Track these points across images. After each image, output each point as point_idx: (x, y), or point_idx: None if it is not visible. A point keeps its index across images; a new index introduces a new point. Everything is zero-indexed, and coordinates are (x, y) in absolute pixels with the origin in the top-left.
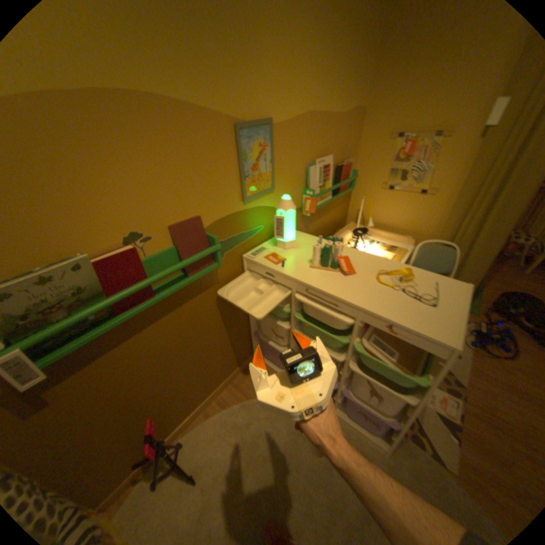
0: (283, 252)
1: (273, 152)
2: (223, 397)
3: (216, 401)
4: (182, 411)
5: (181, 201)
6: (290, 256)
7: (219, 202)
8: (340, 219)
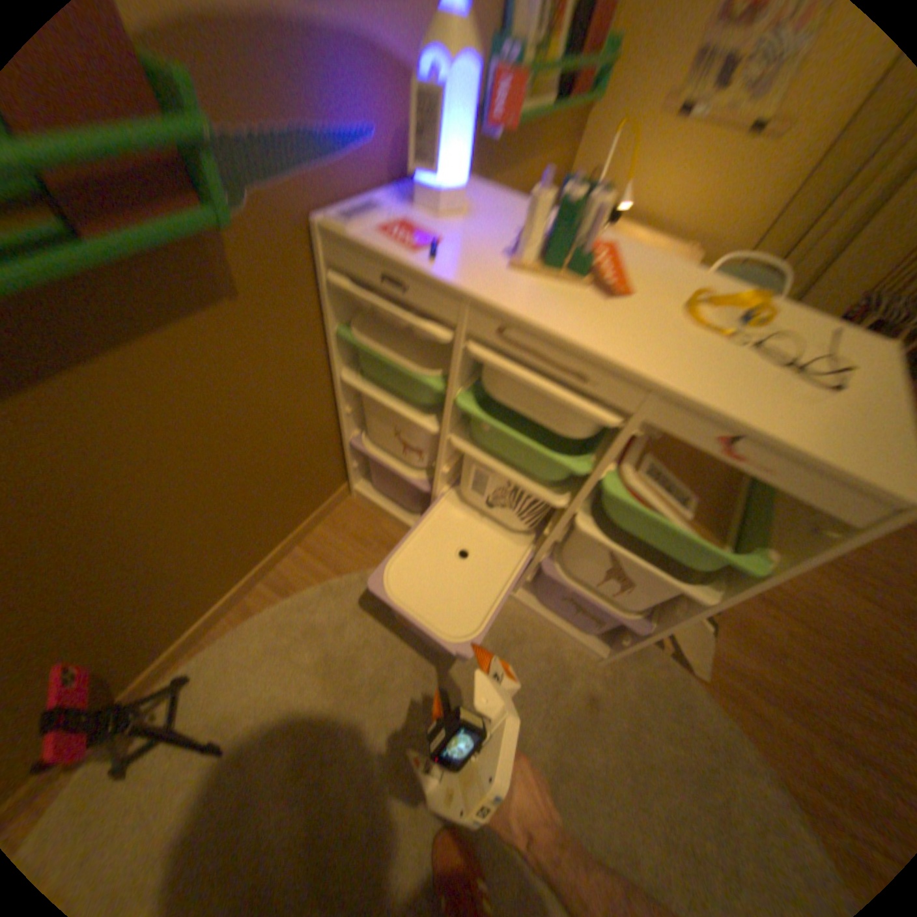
0: (432, 220)
1: None
2: (283, 570)
3: (266, 579)
4: (179, 613)
5: None
6: (452, 231)
7: None
8: None
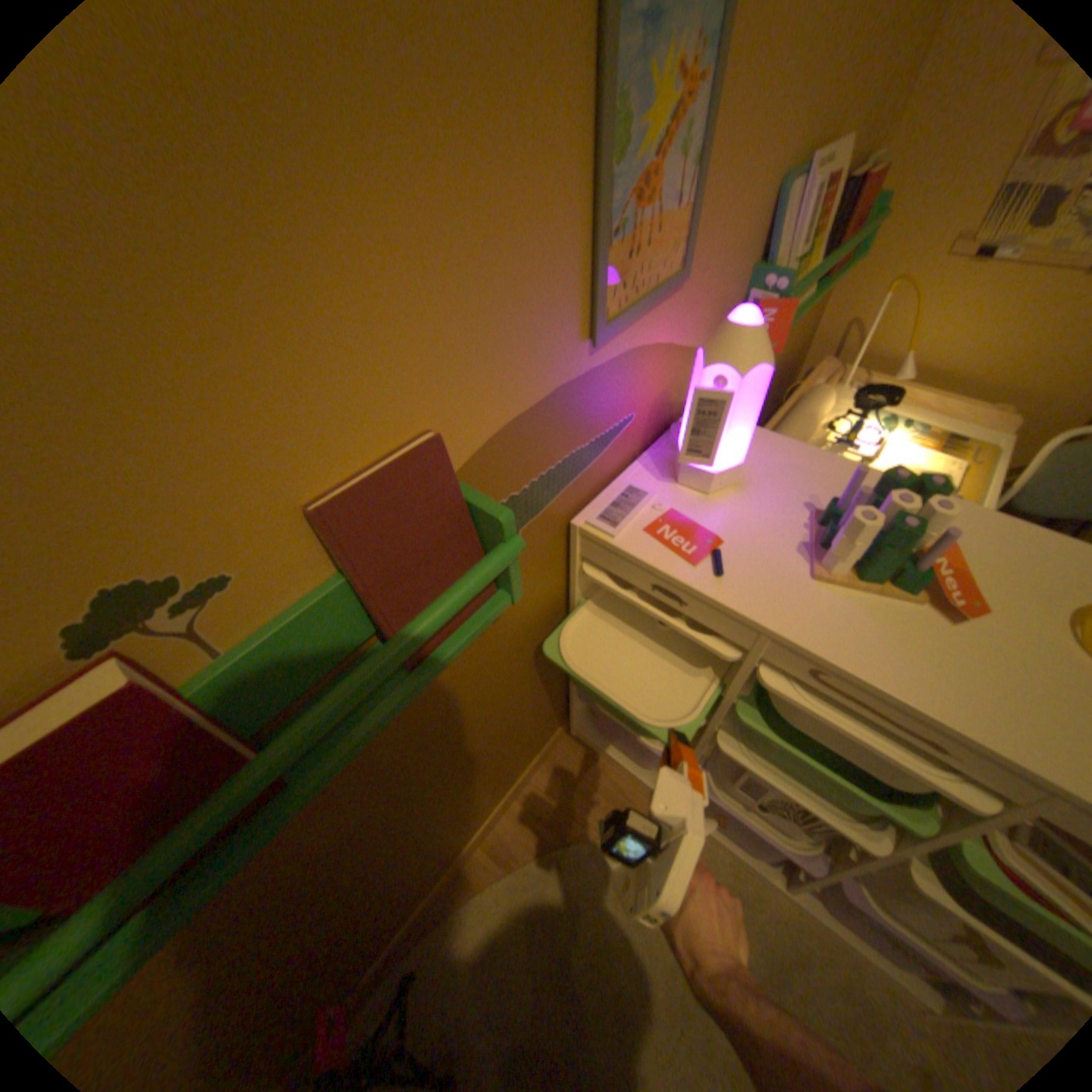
0: (703, 508)
1: (717, 108)
2: (502, 835)
3: (485, 847)
4: (407, 905)
5: (349, 378)
6: (730, 524)
7: (510, 354)
8: (799, 348)
